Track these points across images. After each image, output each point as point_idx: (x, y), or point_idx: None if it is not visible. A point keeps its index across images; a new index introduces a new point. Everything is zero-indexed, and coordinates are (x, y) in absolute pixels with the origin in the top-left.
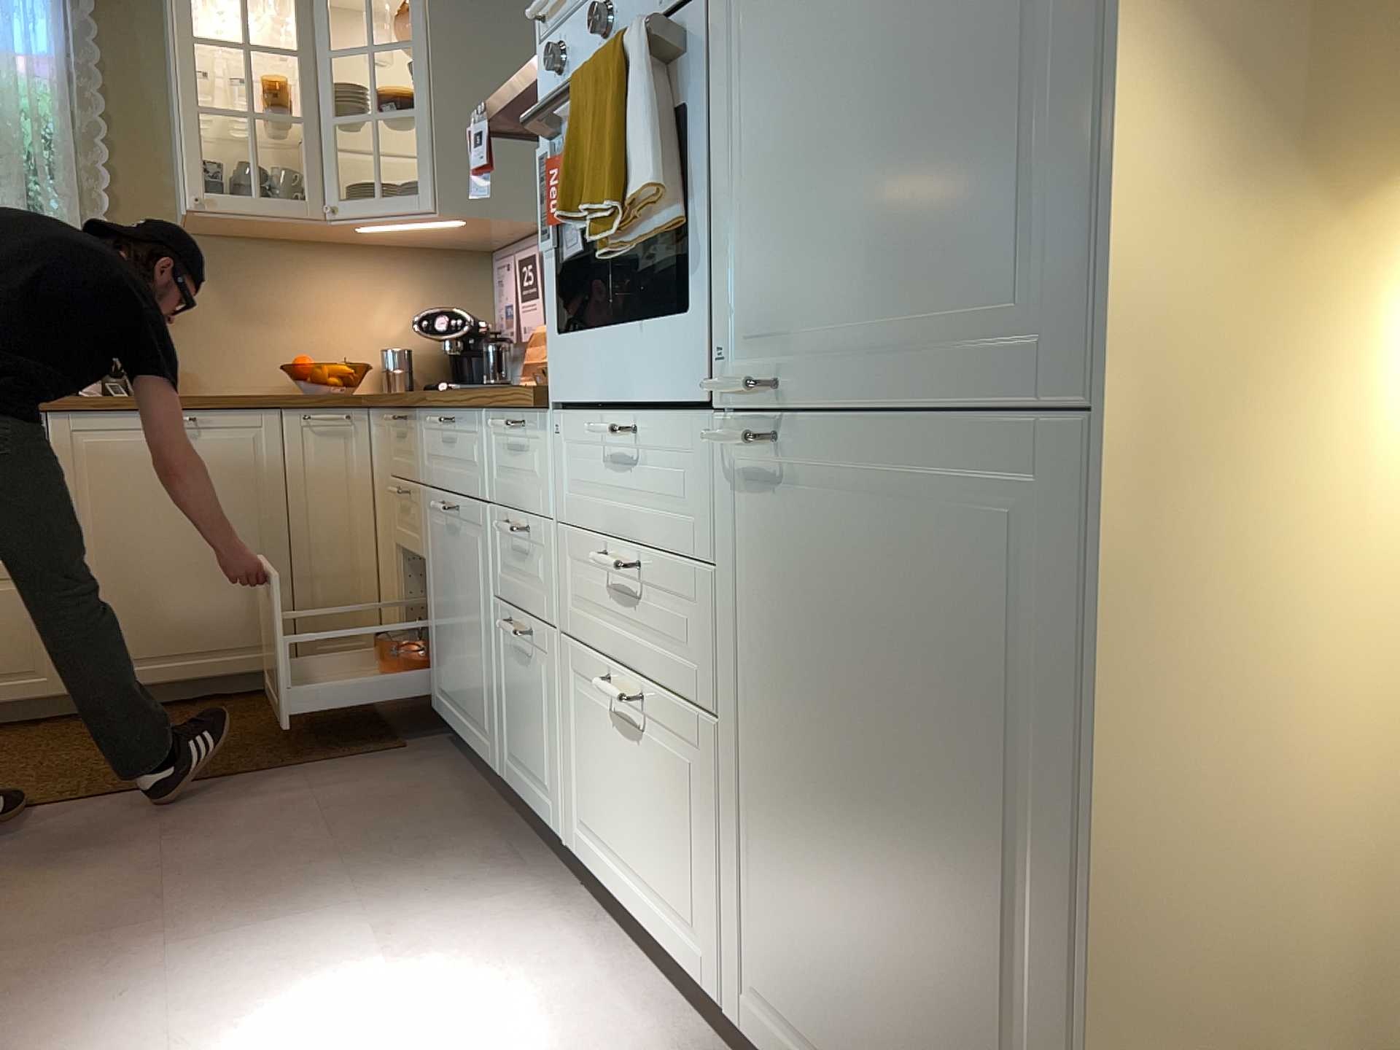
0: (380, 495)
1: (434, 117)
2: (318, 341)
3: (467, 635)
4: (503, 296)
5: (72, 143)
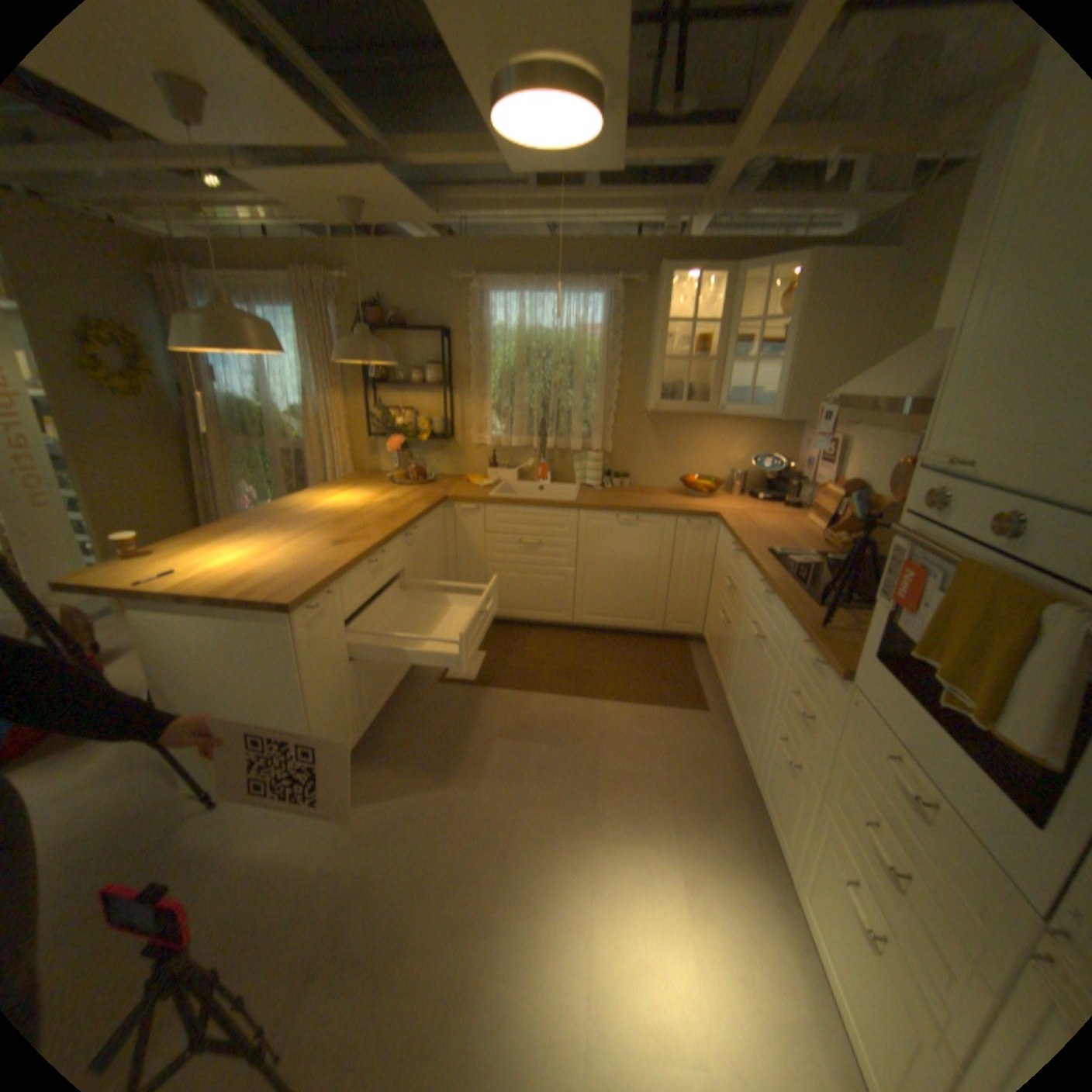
0: (718, 568)
1: (793, 363)
2: (699, 463)
3: (755, 702)
4: (808, 452)
5: (604, 370)
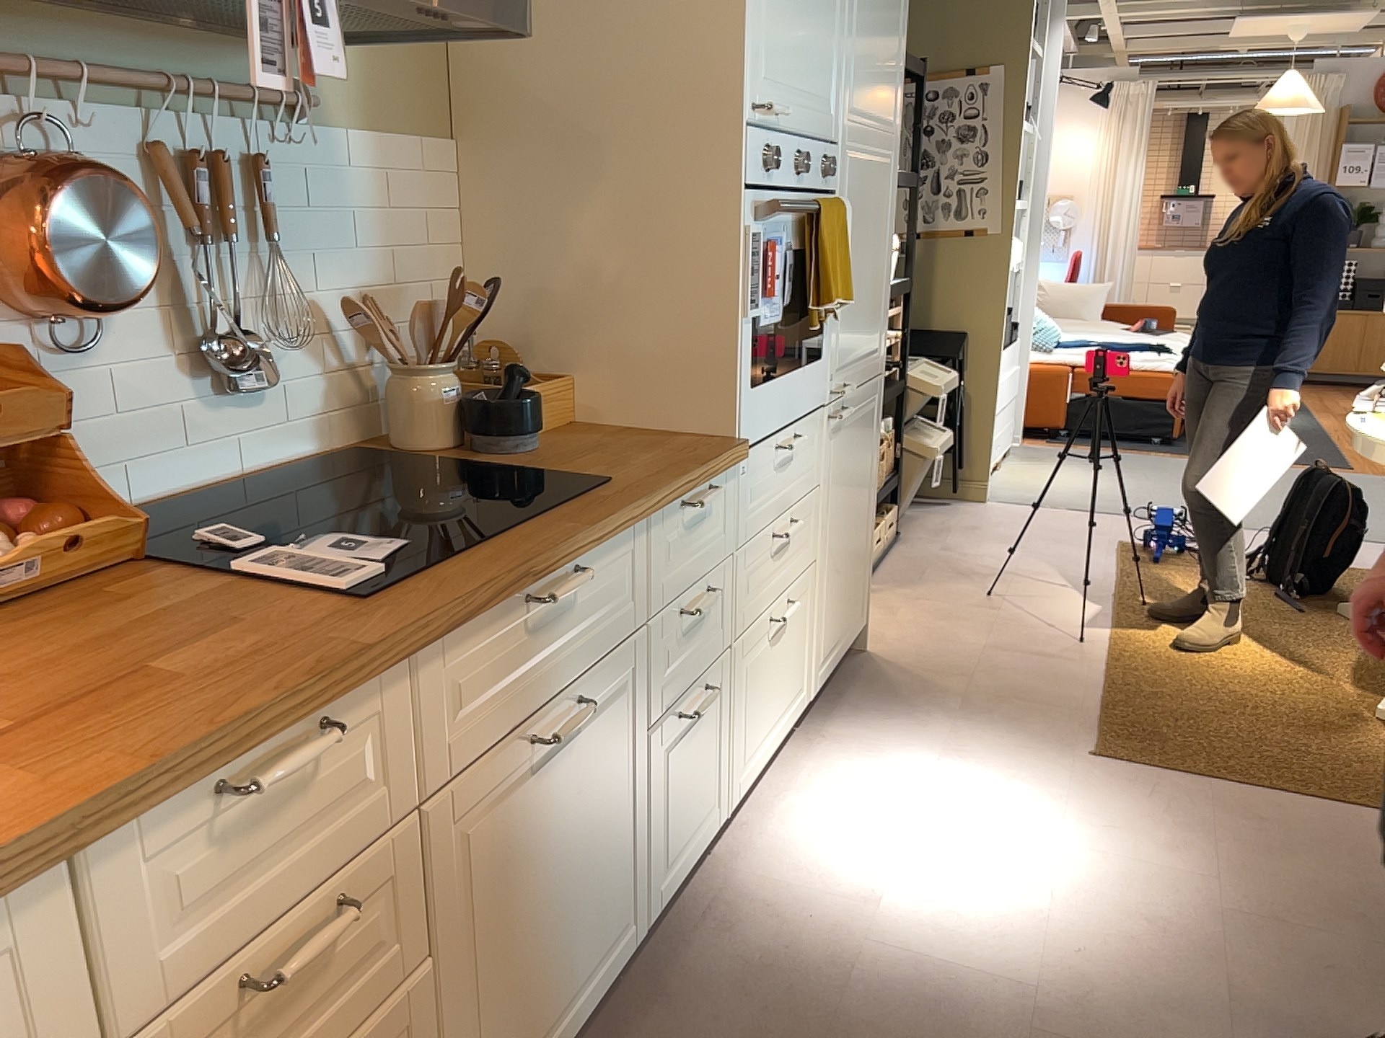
0: None
1: None
2: None
3: (589, 862)
4: None
5: None
